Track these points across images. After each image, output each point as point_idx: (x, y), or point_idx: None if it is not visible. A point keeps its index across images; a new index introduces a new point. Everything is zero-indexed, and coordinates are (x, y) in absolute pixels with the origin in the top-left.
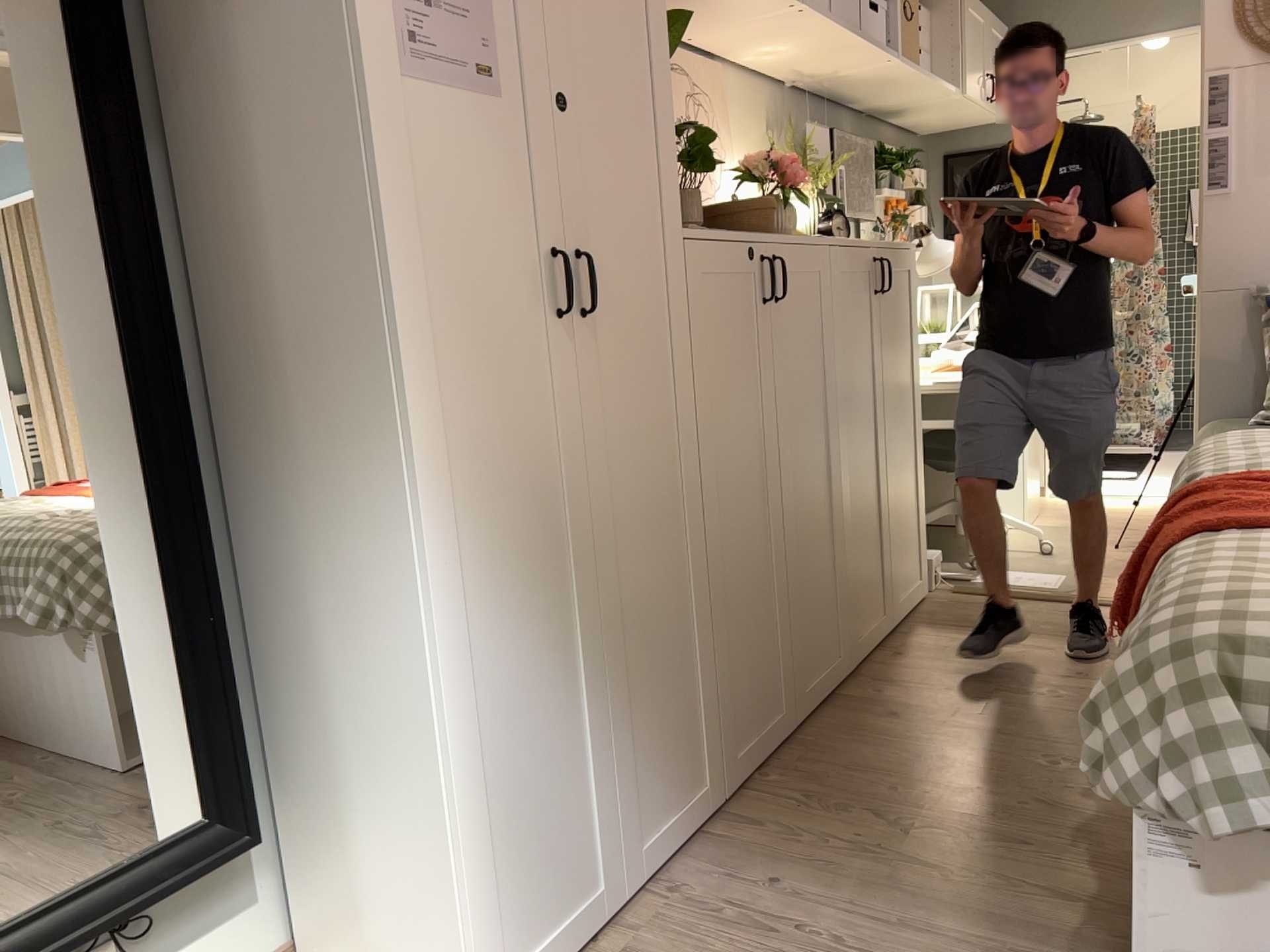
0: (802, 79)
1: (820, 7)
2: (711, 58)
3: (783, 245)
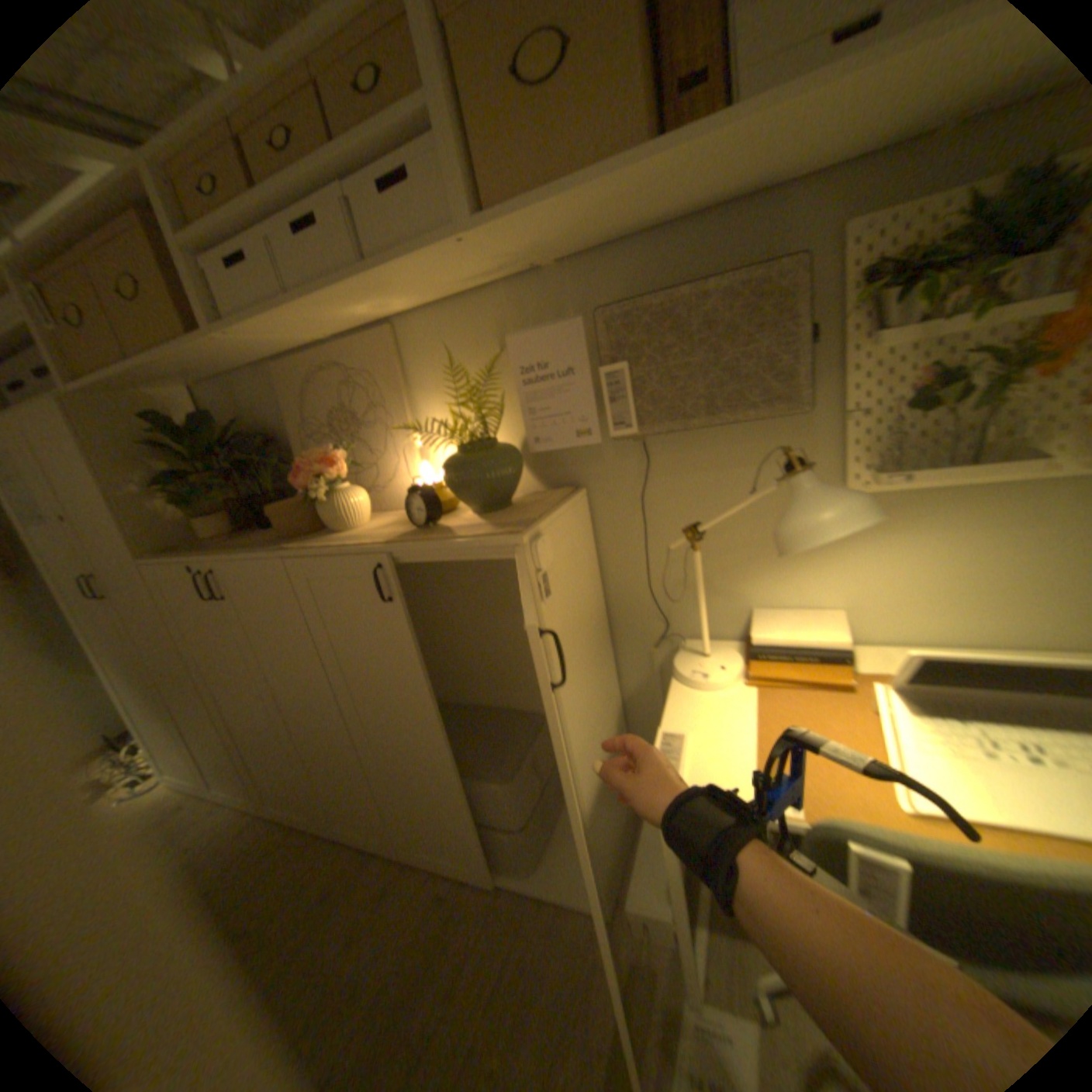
0: (518, 261)
1: (225, 316)
2: (378, 321)
3: (215, 561)
